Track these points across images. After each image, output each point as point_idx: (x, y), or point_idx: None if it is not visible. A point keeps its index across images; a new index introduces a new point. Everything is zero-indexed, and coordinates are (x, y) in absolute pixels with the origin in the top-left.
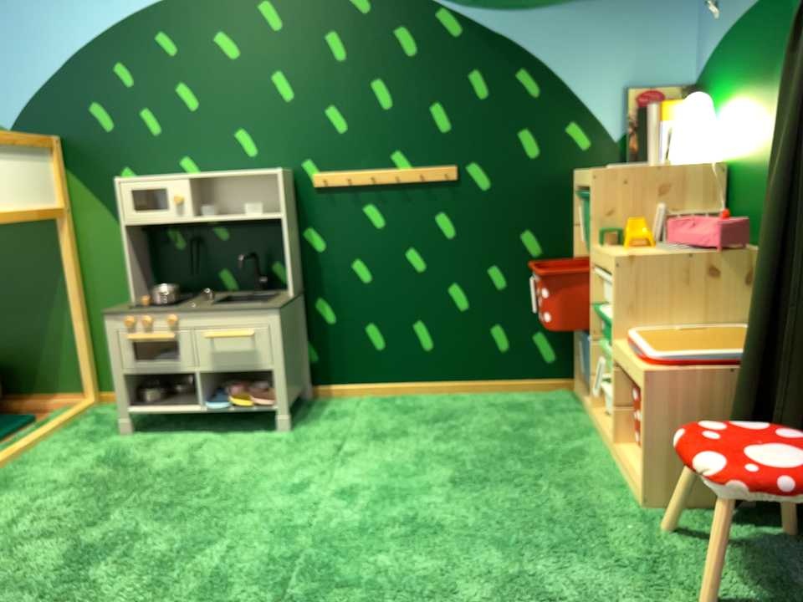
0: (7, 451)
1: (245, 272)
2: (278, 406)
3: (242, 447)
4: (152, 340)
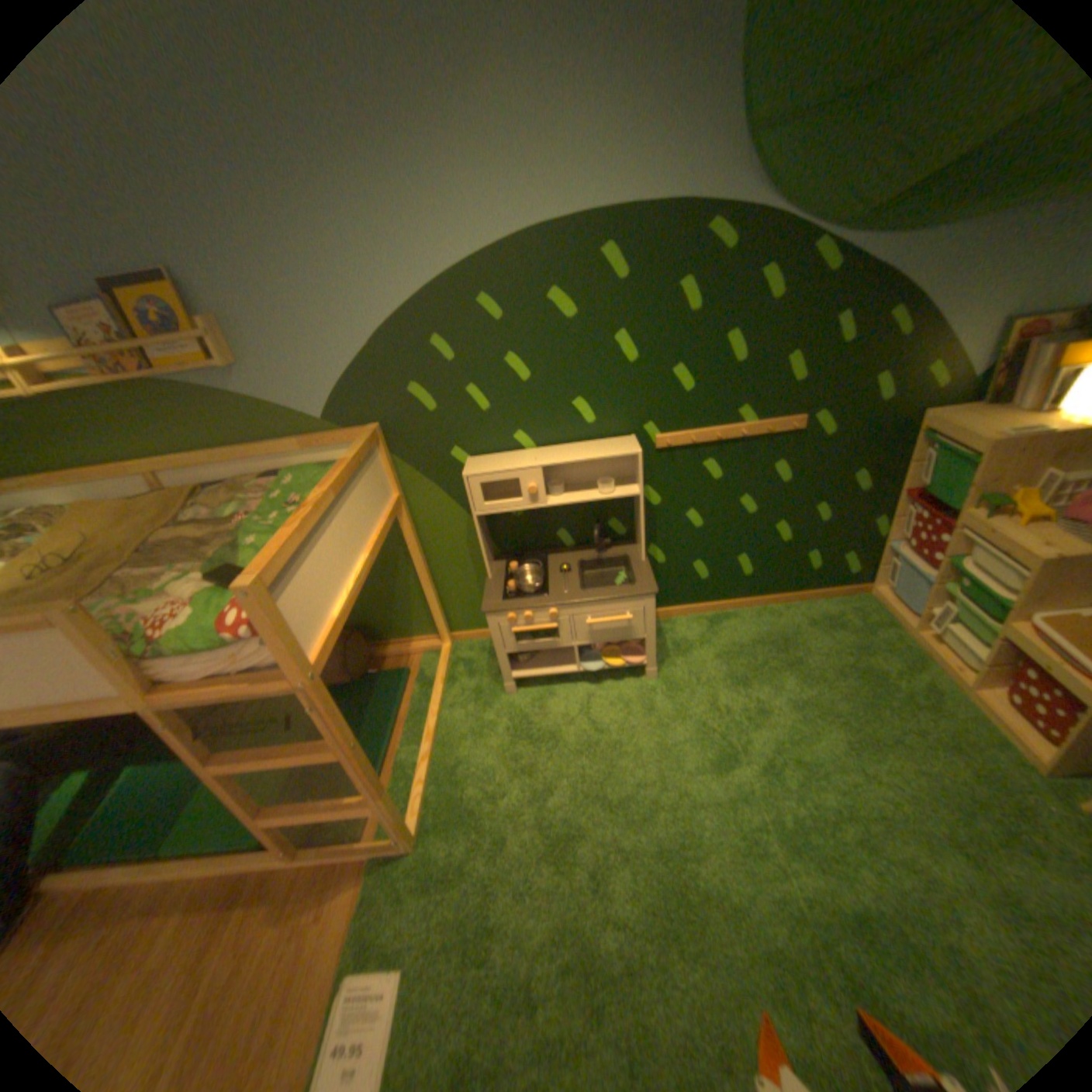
0: (428, 733)
1: (582, 531)
2: (647, 663)
3: (625, 703)
4: (537, 631)
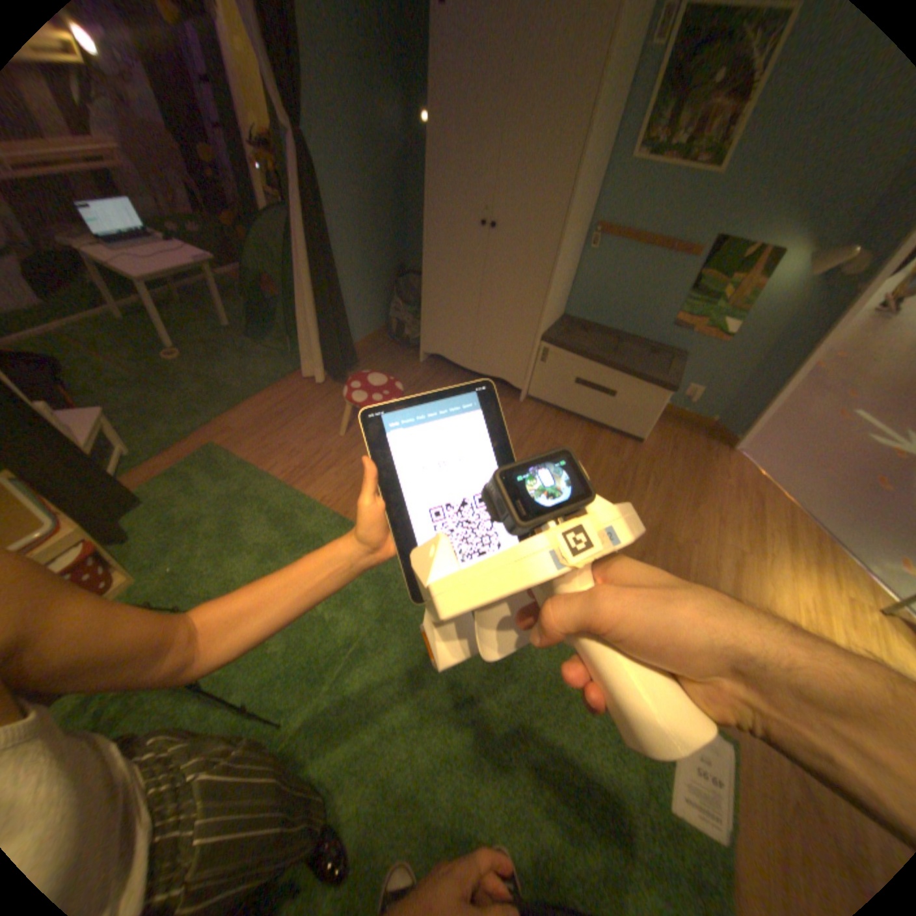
0: None
1: None
2: None
3: None
4: None
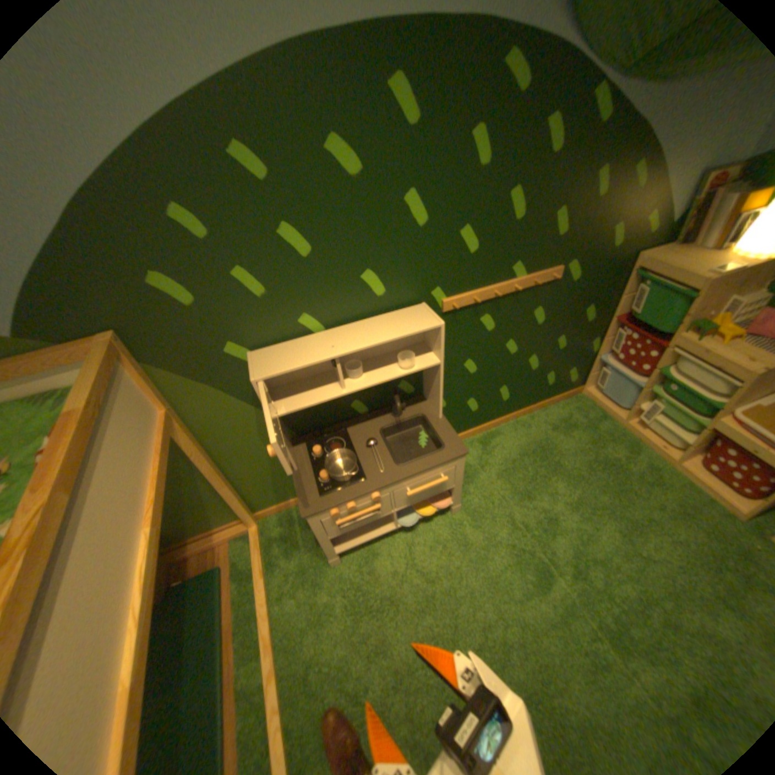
0: (265, 644)
1: (376, 397)
2: (454, 502)
3: (443, 543)
4: (362, 516)
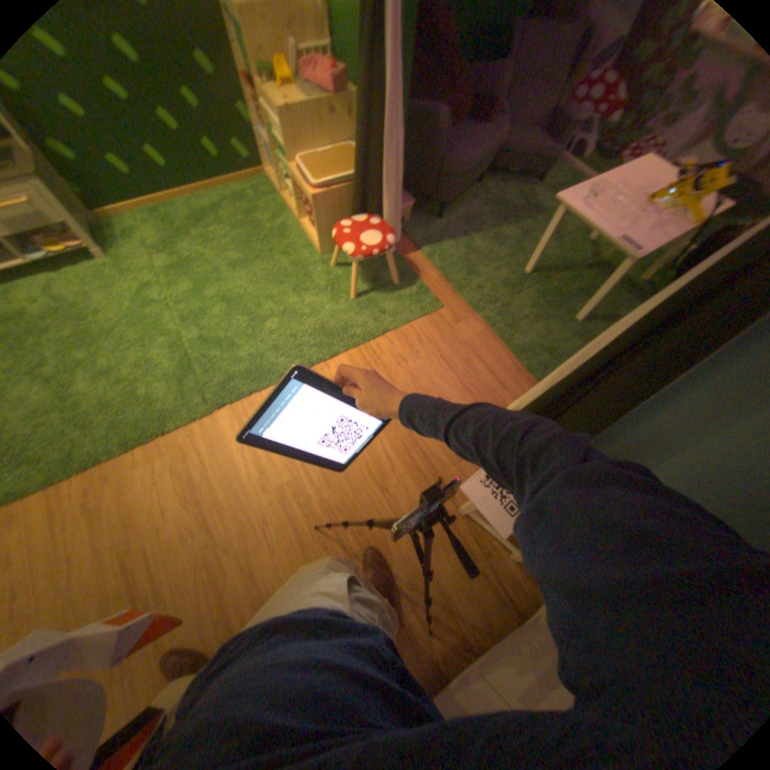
0: None
1: None
2: (85, 245)
3: (80, 279)
4: None
